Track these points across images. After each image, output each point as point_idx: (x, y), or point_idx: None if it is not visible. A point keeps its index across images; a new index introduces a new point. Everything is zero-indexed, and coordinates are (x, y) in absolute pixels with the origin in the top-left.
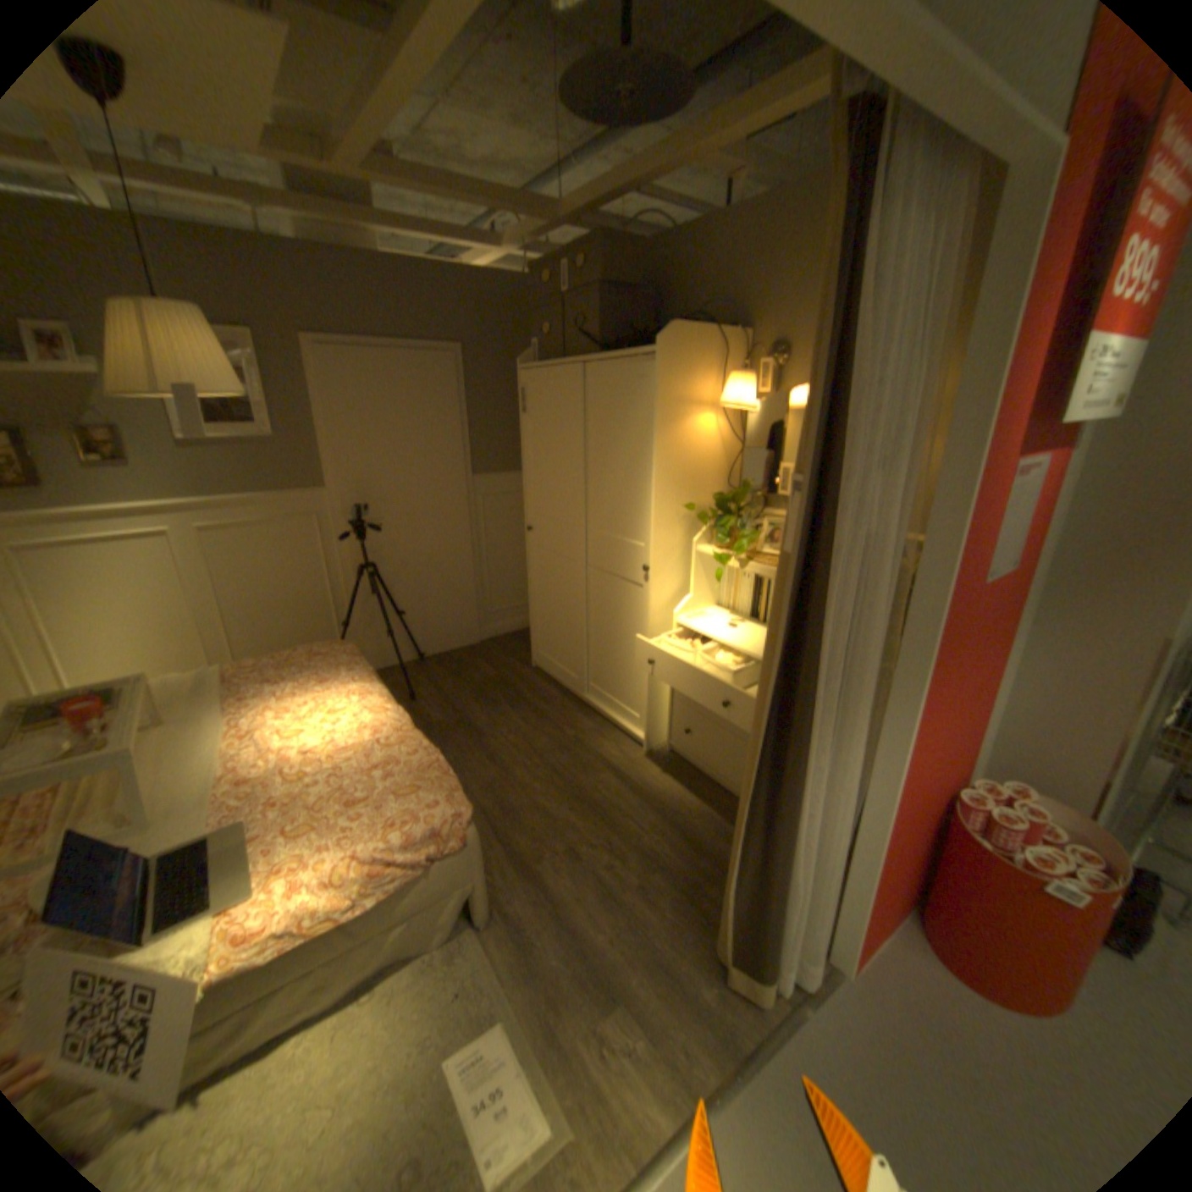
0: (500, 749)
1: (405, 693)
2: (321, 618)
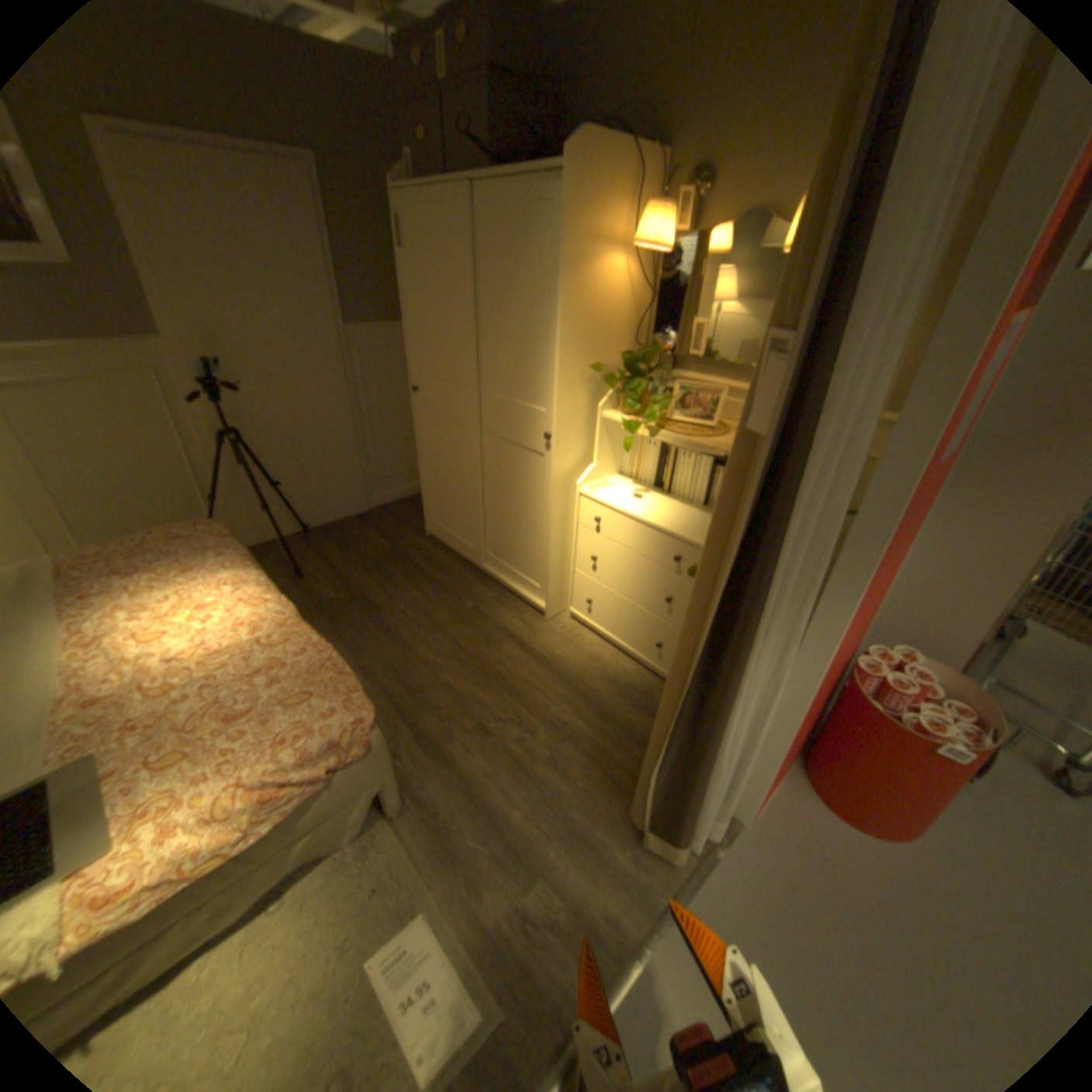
0: (399, 625)
1: (291, 569)
2: (182, 492)
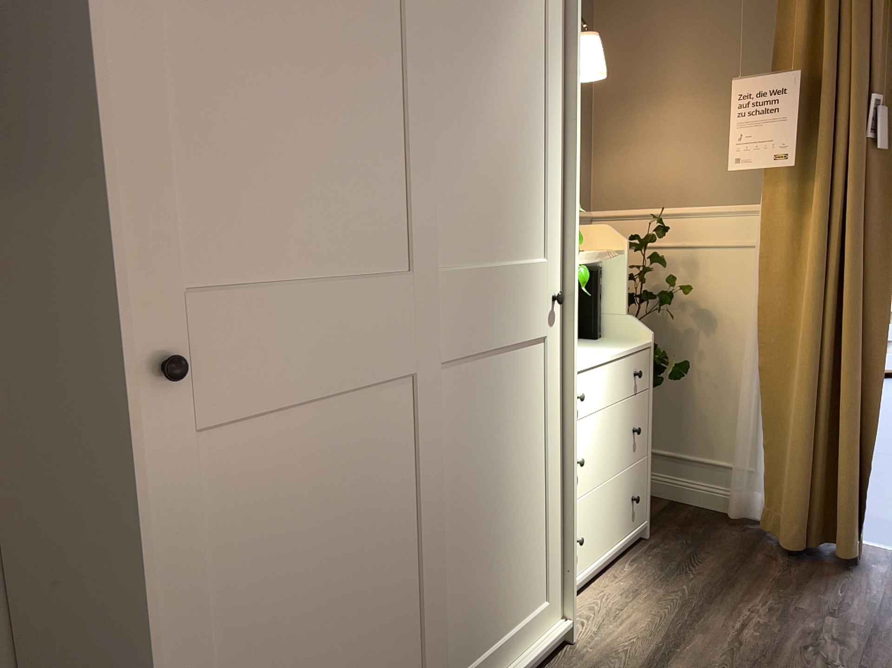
0: None
1: None
2: None
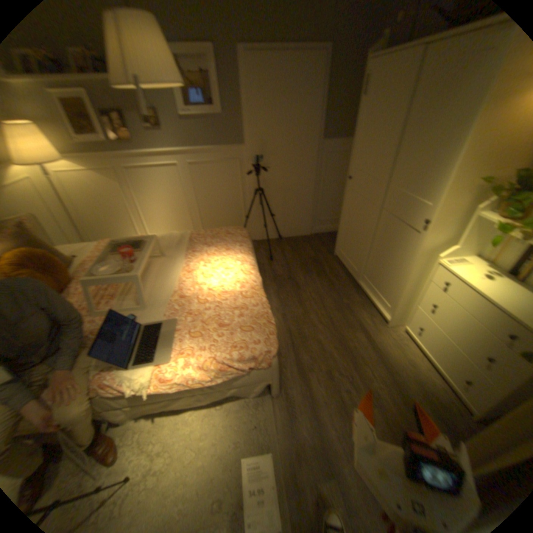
0: (307, 299)
1: (269, 255)
2: (238, 212)
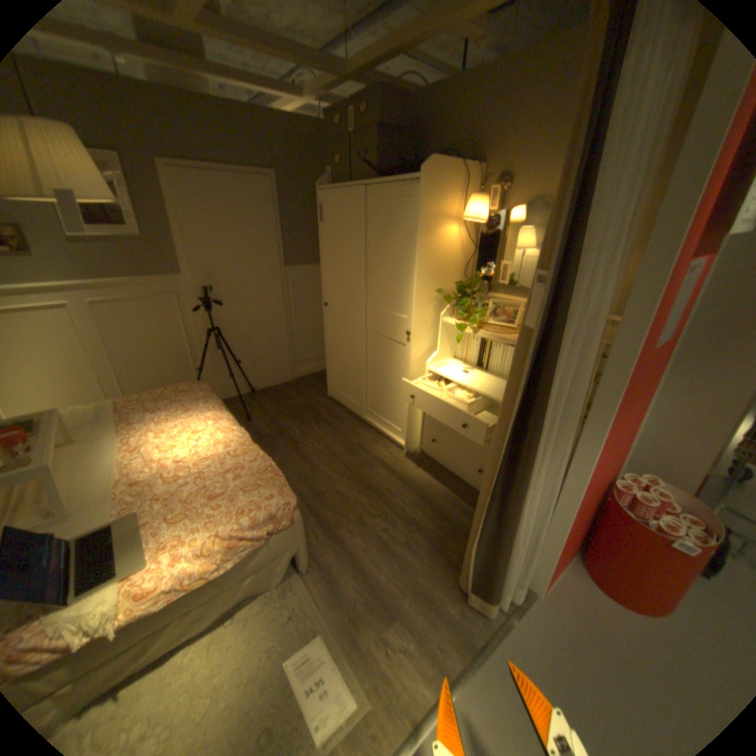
0: (309, 452)
1: (243, 415)
2: (183, 365)
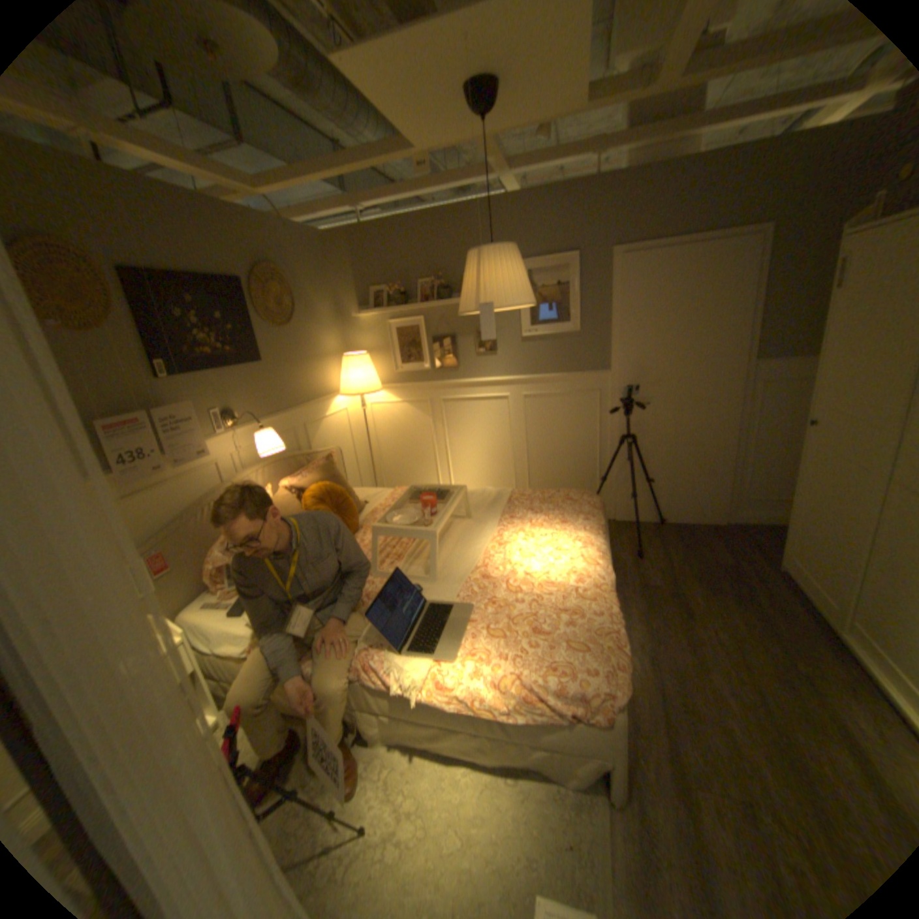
0: (706, 642)
1: (636, 549)
2: (588, 470)
